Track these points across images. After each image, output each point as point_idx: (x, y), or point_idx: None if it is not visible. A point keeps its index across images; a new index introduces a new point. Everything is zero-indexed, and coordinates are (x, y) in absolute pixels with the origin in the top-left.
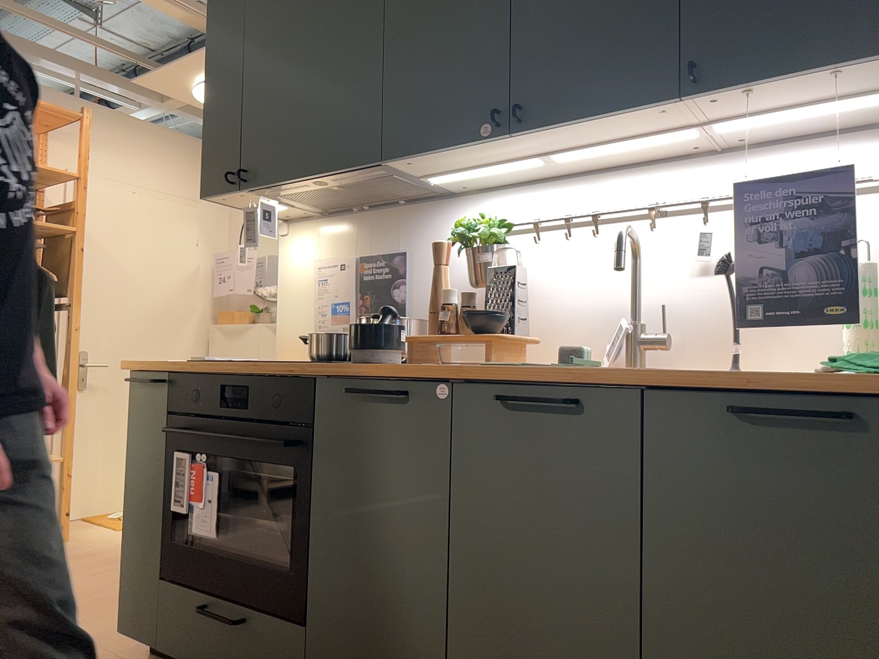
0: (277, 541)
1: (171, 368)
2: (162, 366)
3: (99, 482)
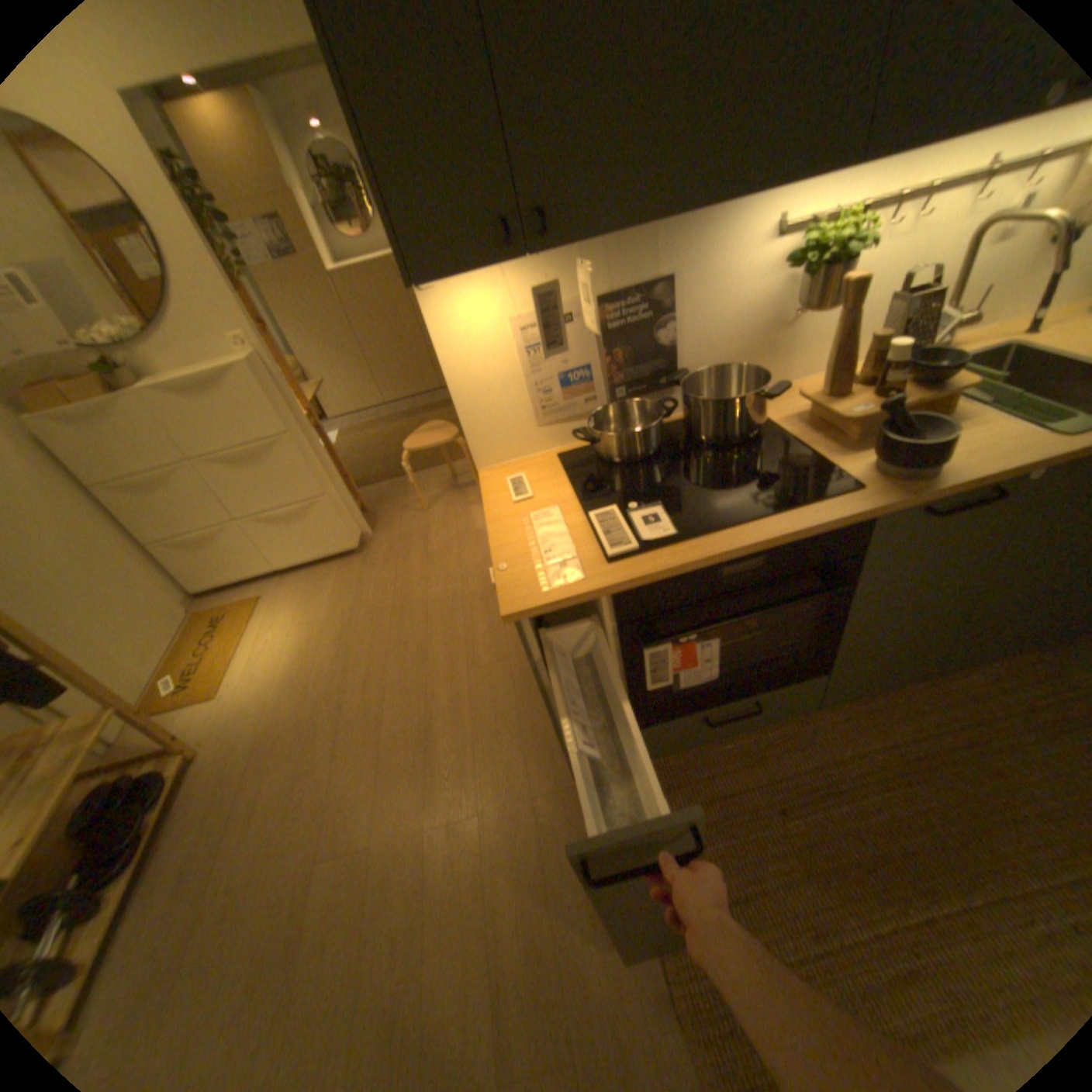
0: (765, 640)
1: (608, 584)
2: (609, 591)
3: (106, 680)
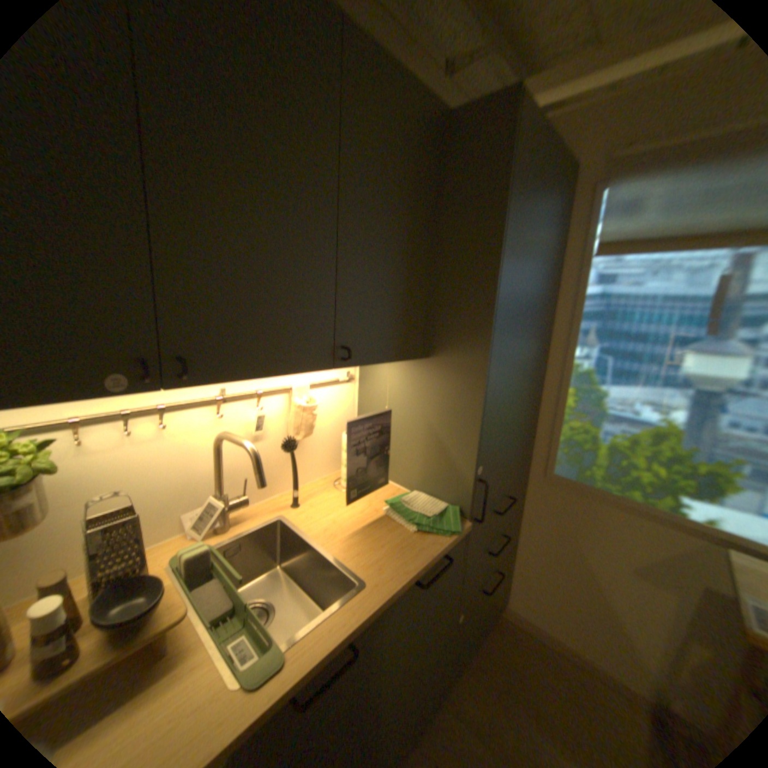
0: None
1: None
2: None
3: None
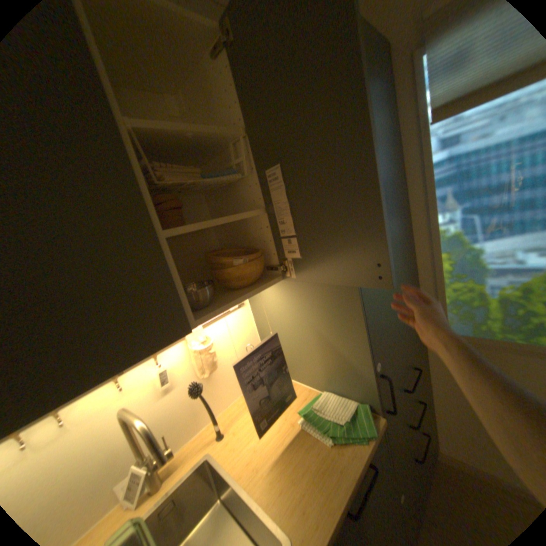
0: None
1: None
2: None
3: None
